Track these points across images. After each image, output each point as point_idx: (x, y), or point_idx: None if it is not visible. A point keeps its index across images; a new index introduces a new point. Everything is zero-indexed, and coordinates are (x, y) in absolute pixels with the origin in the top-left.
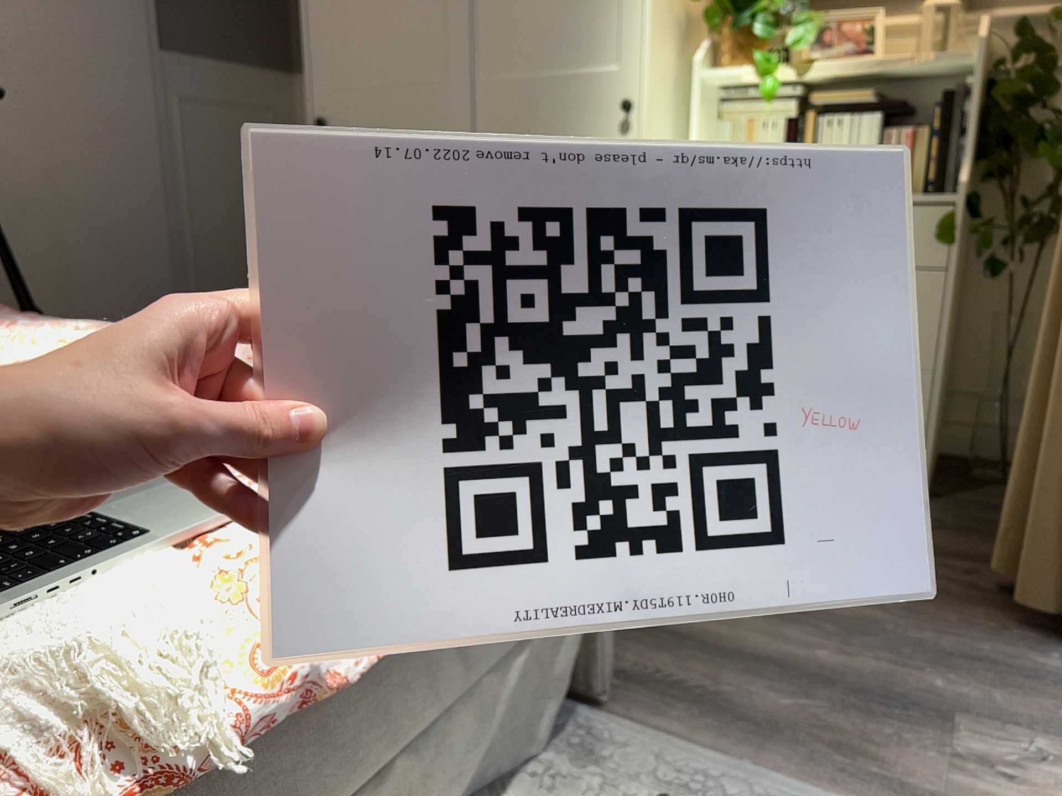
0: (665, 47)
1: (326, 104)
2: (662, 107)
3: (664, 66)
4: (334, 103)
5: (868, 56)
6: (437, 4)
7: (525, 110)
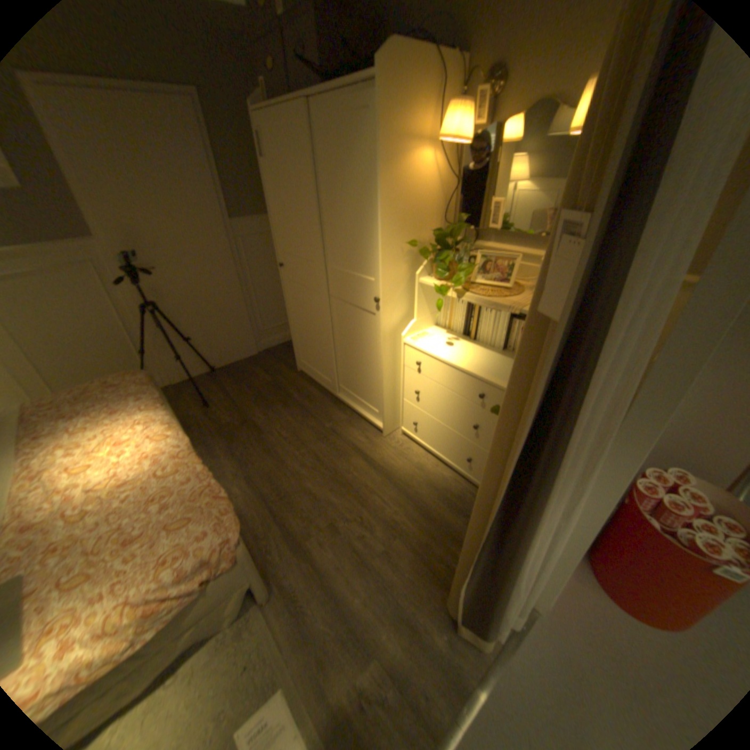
0: (398, 270)
1: (282, 256)
2: (397, 297)
3: (397, 279)
4: (284, 257)
5: (504, 284)
6: (310, 226)
7: (344, 285)
